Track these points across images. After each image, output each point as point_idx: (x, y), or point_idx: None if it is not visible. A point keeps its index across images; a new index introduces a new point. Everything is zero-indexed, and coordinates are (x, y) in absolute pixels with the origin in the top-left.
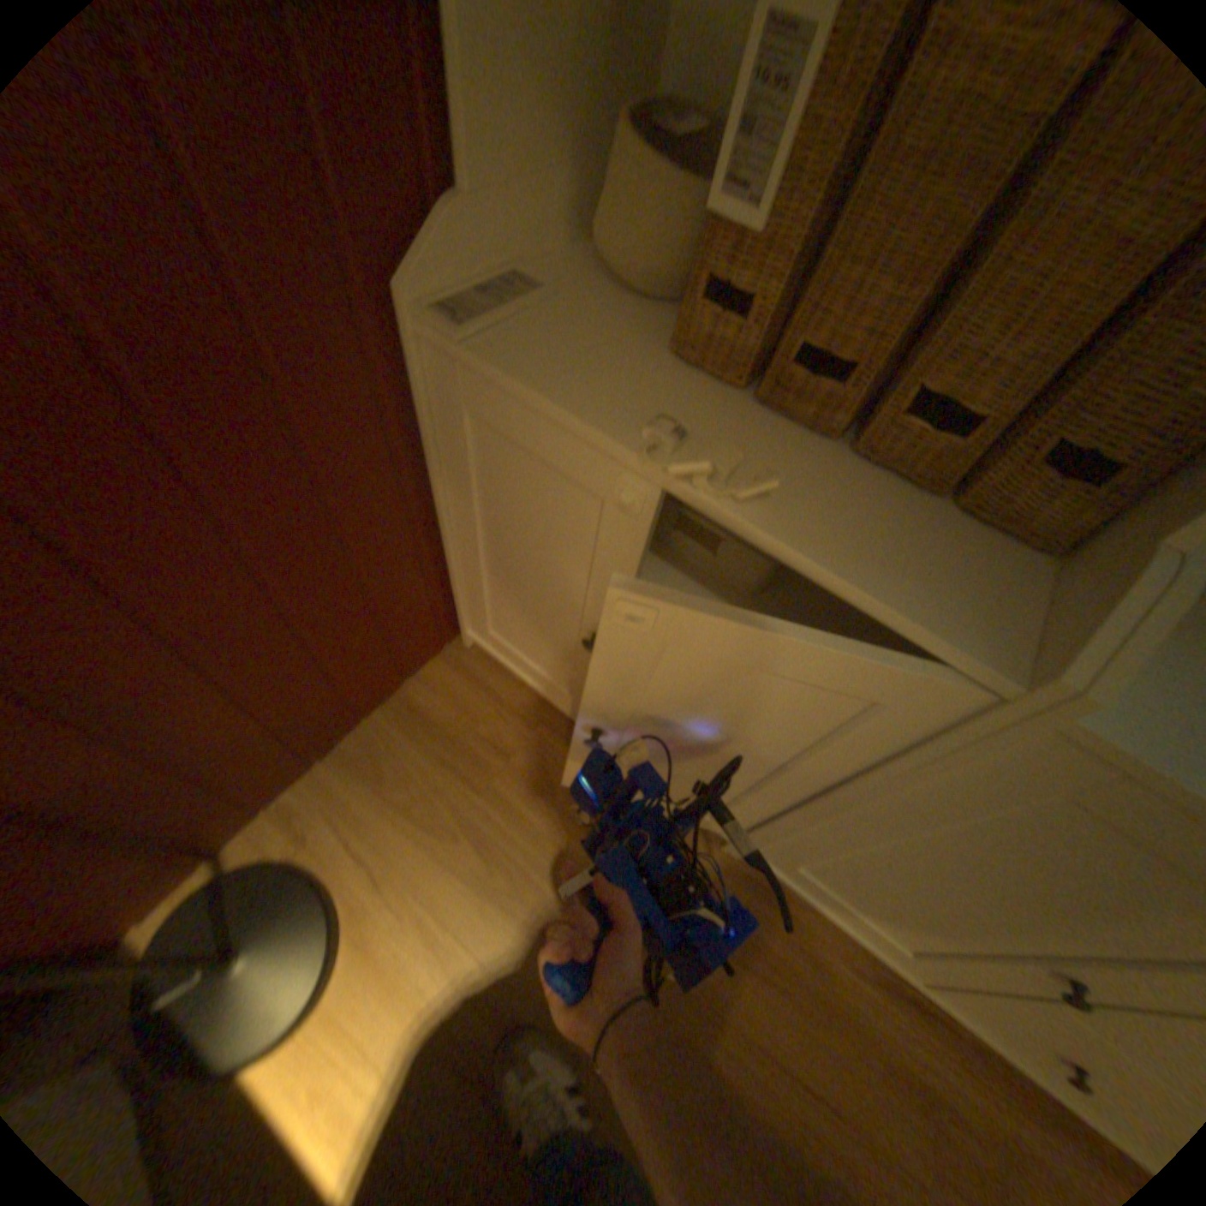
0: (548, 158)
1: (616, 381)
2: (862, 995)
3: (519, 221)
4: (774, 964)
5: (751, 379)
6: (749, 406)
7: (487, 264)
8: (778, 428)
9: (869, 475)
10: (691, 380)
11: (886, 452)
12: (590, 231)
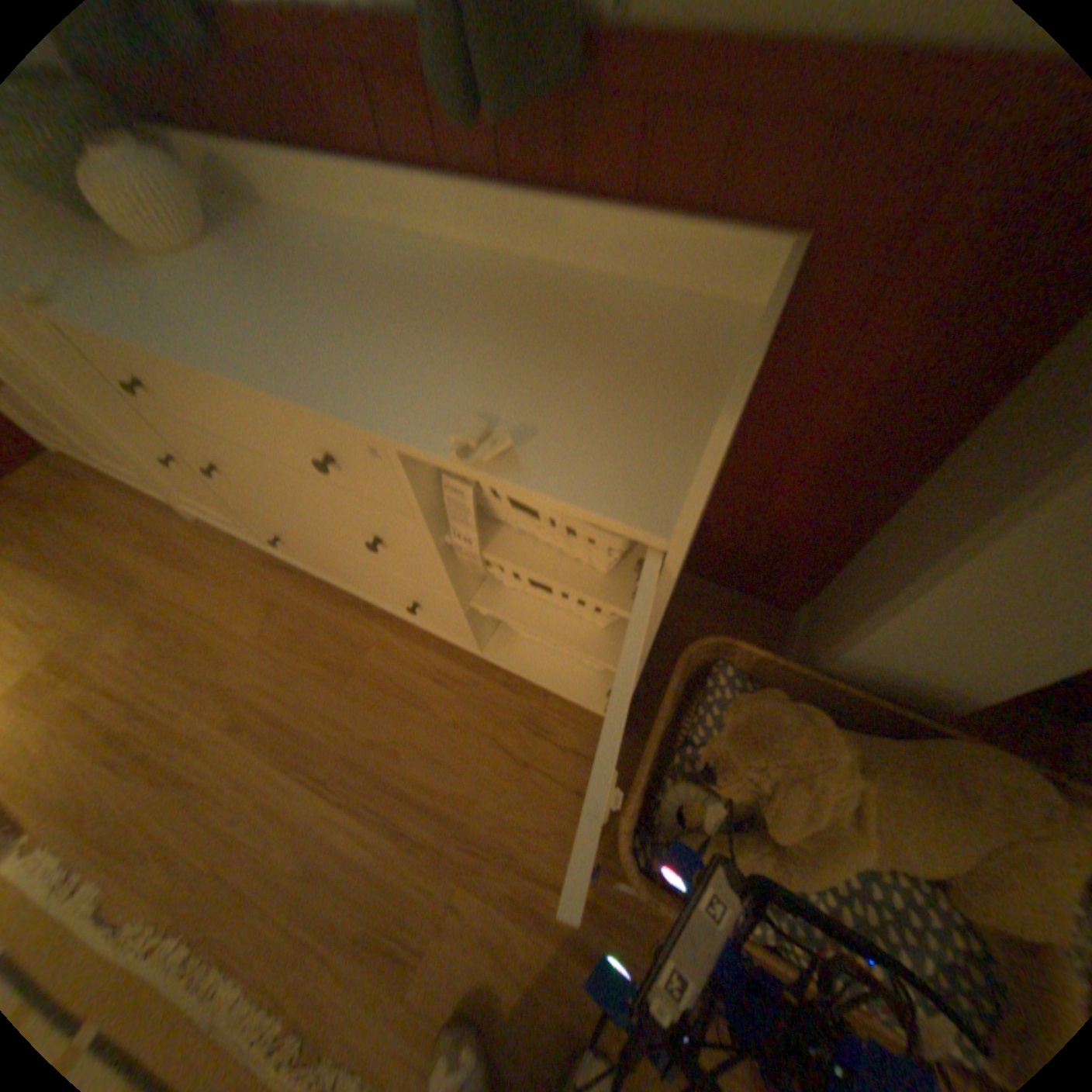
0: None
1: None
2: (247, 570)
3: None
4: (195, 567)
5: None
6: None
7: None
8: None
9: None
10: None
11: None
12: None
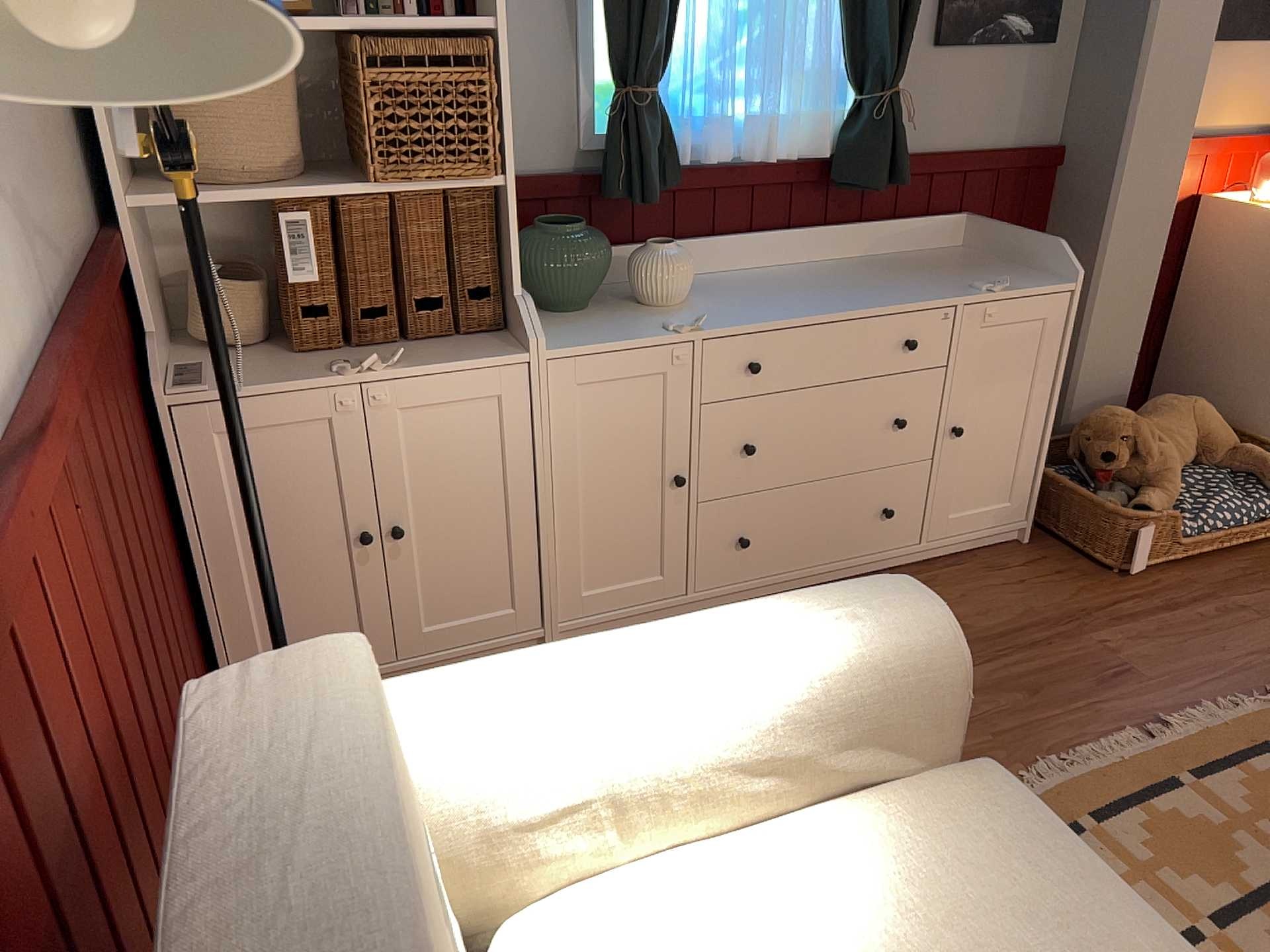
0: (160, 314)
1: (293, 372)
2: None
3: (165, 347)
4: None
5: (342, 346)
6: (353, 353)
7: (167, 371)
8: (373, 352)
9: (422, 346)
10: (319, 359)
11: (419, 337)
12: (175, 346)
